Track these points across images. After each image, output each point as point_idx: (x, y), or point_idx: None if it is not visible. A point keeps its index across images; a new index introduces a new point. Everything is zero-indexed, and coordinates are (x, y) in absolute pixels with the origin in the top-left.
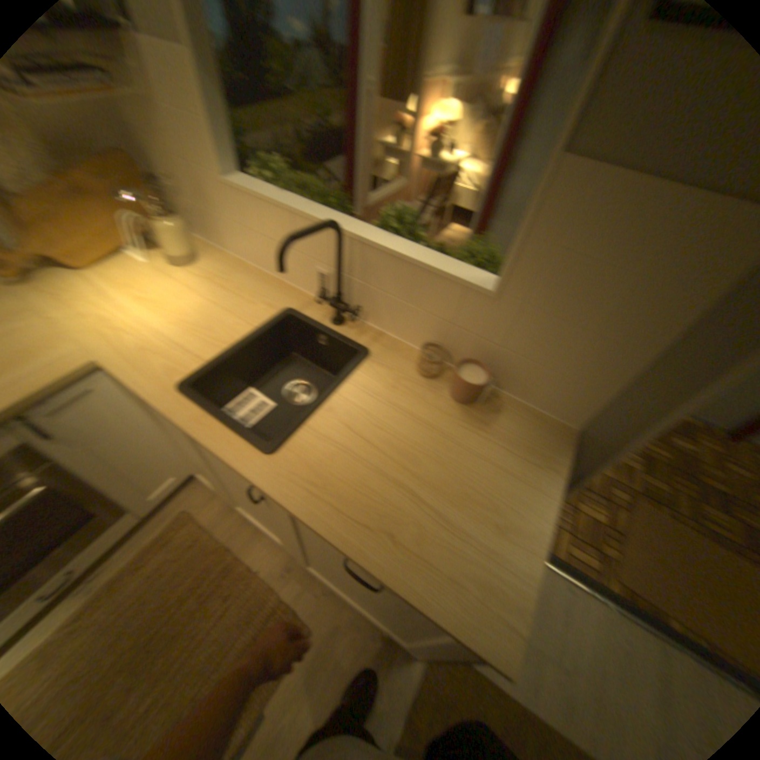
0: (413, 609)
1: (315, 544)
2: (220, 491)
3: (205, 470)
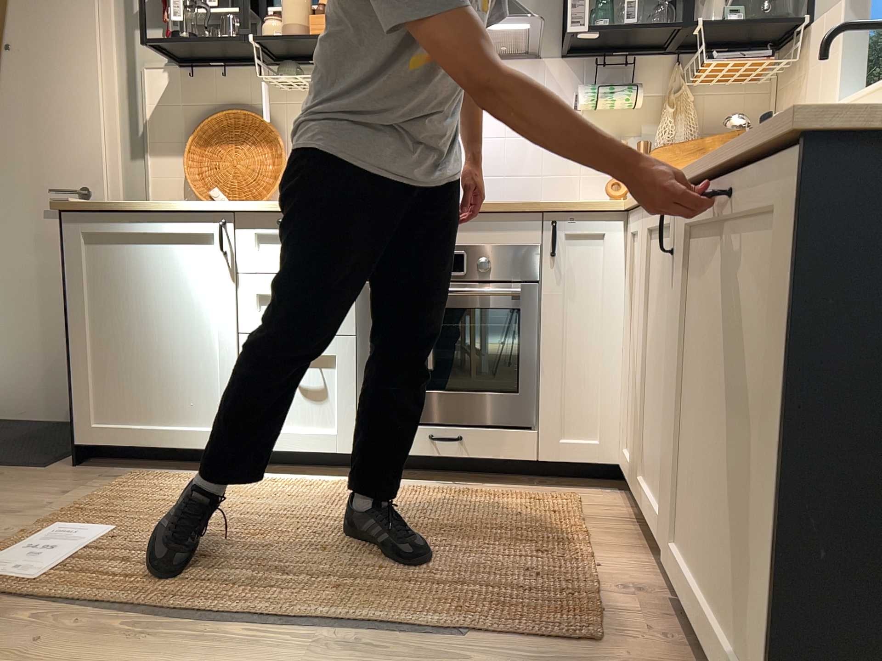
0: (761, 199)
1: (706, 295)
2: (645, 414)
3: (648, 340)
